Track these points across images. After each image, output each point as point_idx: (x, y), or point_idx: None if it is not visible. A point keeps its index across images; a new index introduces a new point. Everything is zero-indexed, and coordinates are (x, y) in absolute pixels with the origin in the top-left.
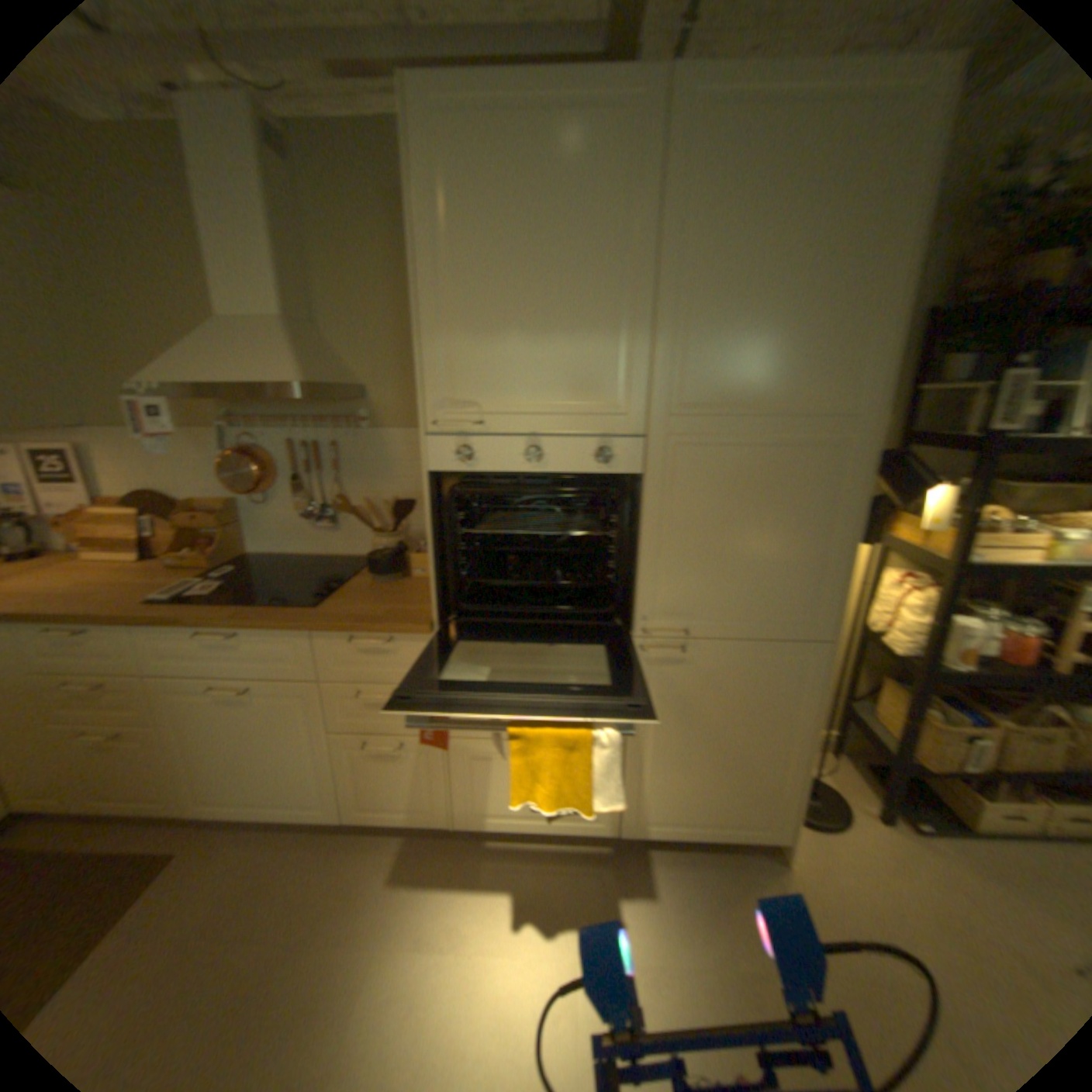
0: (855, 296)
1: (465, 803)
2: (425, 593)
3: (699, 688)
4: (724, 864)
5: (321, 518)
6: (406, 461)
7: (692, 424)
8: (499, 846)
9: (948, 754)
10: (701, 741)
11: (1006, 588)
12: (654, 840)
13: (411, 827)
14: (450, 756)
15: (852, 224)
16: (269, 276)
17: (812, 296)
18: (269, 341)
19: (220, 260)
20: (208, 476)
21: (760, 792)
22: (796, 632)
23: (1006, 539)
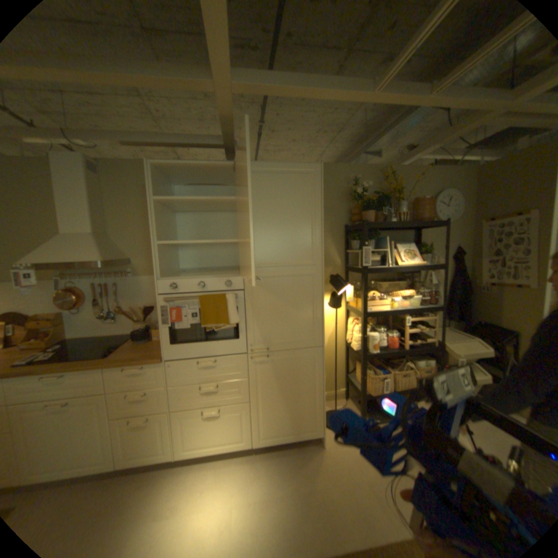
0: (305, 228)
1: (178, 445)
2: (157, 347)
3: (275, 372)
4: (297, 452)
5: (105, 319)
6: (148, 290)
7: (258, 271)
8: (196, 466)
9: (376, 387)
10: (279, 395)
11: (389, 321)
12: (266, 446)
13: (151, 464)
14: (170, 421)
15: (300, 207)
16: (85, 218)
17: (291, 228)
18: (84, 244)
19: (62, 212)
20: (45, 303)
21: (306, 414)
22: (307, 344)
23: (376, 302)
